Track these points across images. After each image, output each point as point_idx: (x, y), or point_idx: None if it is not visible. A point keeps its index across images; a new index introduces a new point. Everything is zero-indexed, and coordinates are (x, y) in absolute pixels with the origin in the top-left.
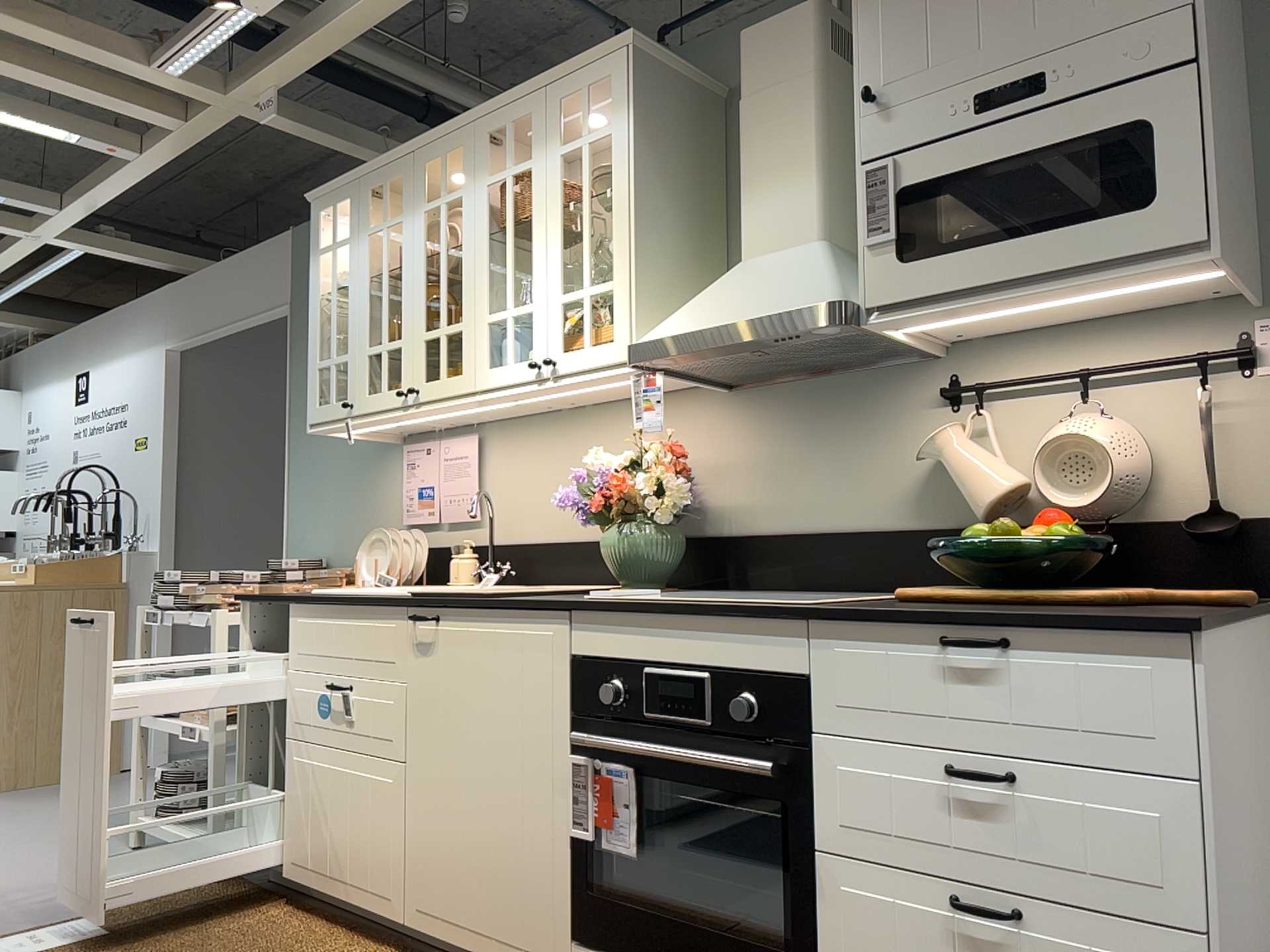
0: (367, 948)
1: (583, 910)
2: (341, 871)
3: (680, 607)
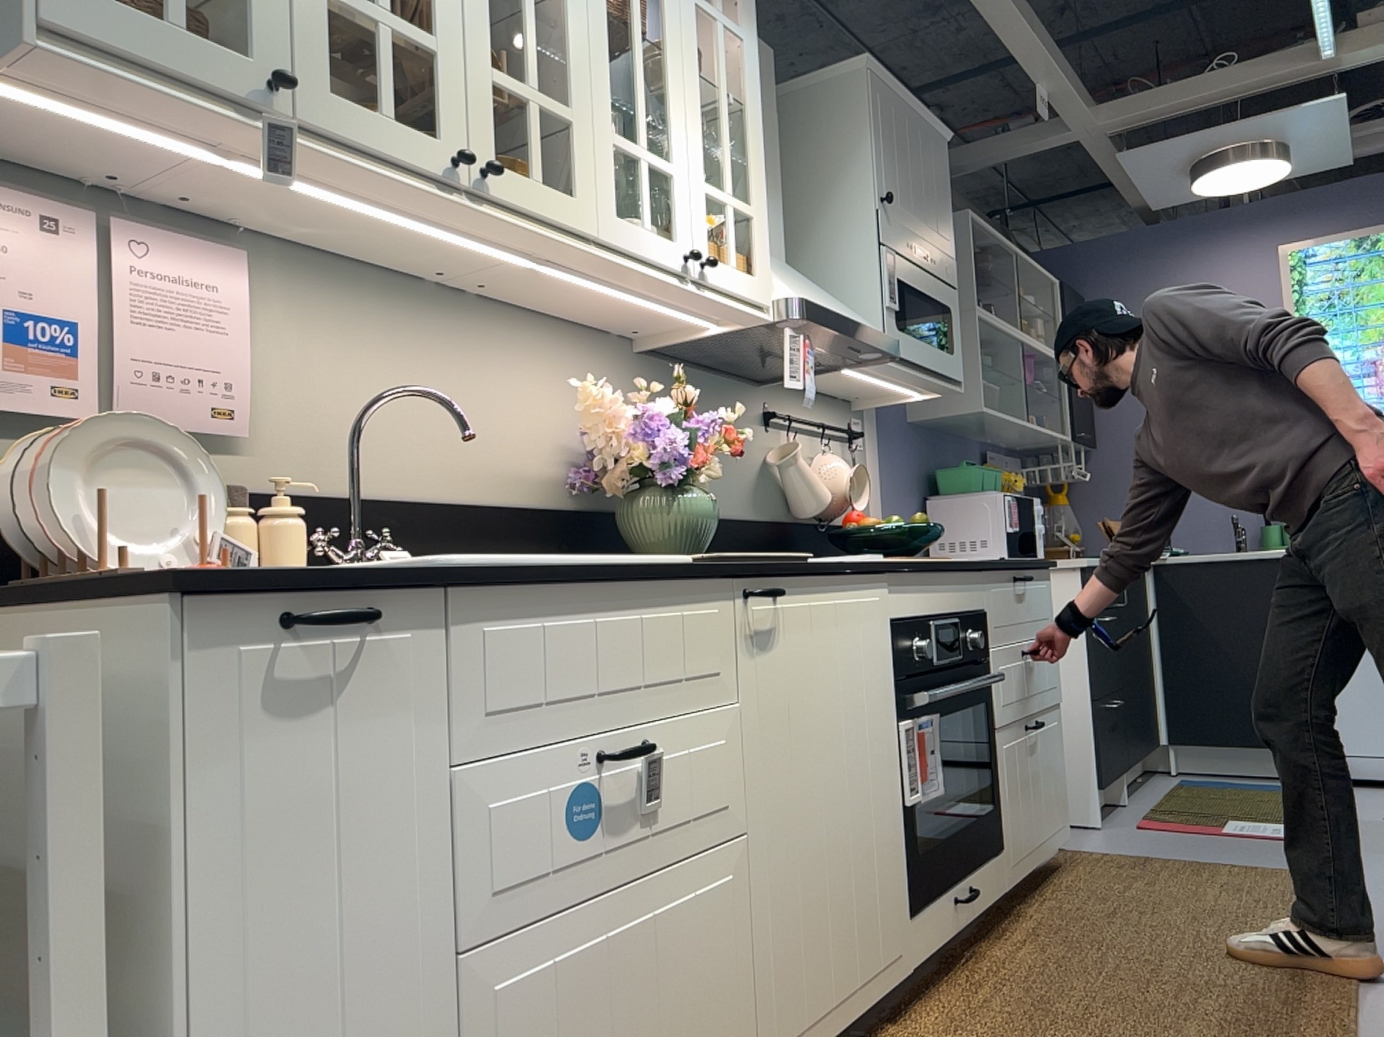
0: None
1: (915, 875)
2: None
3: (949, 563)
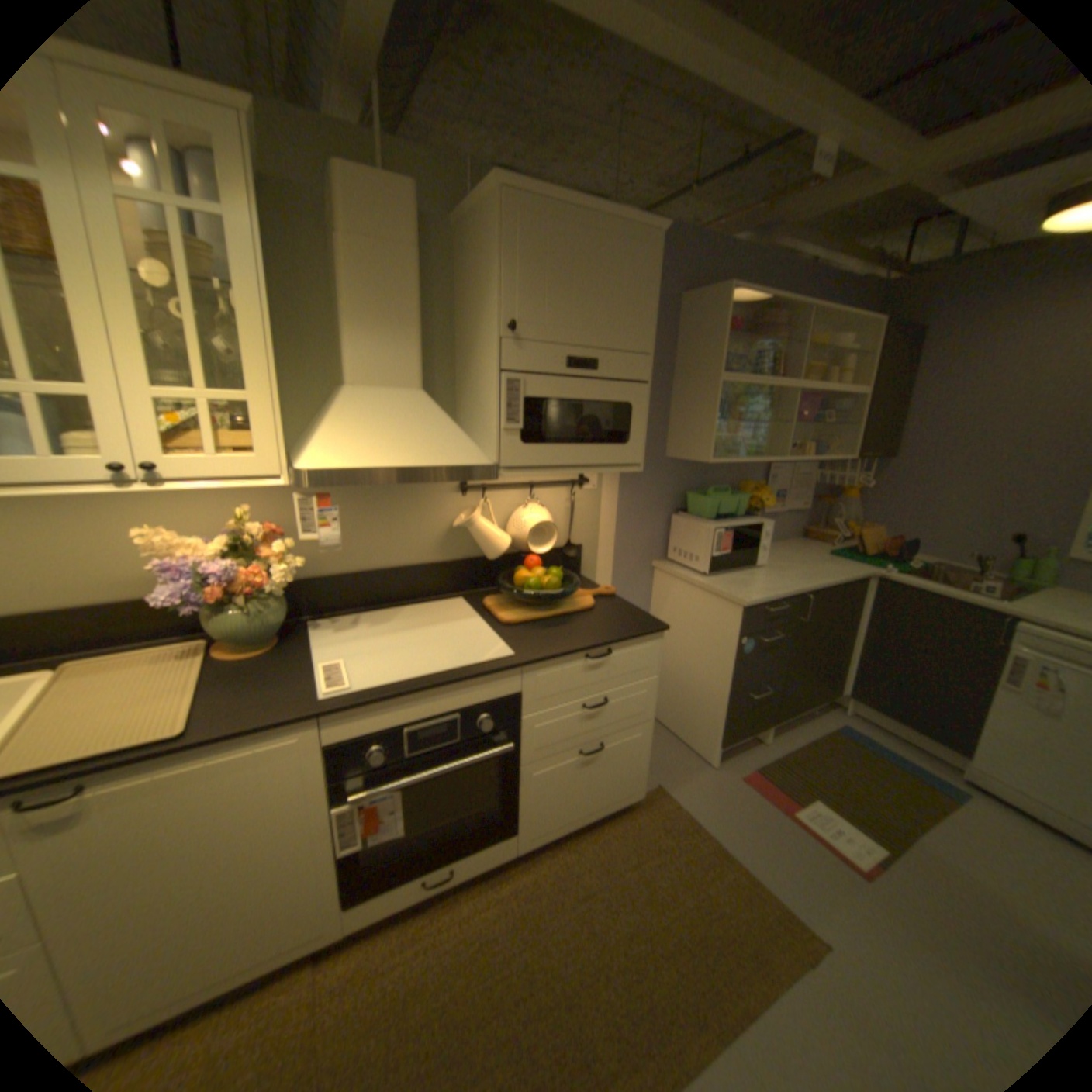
0: None
1: (350, 889)
2: None
3: (438, 684)
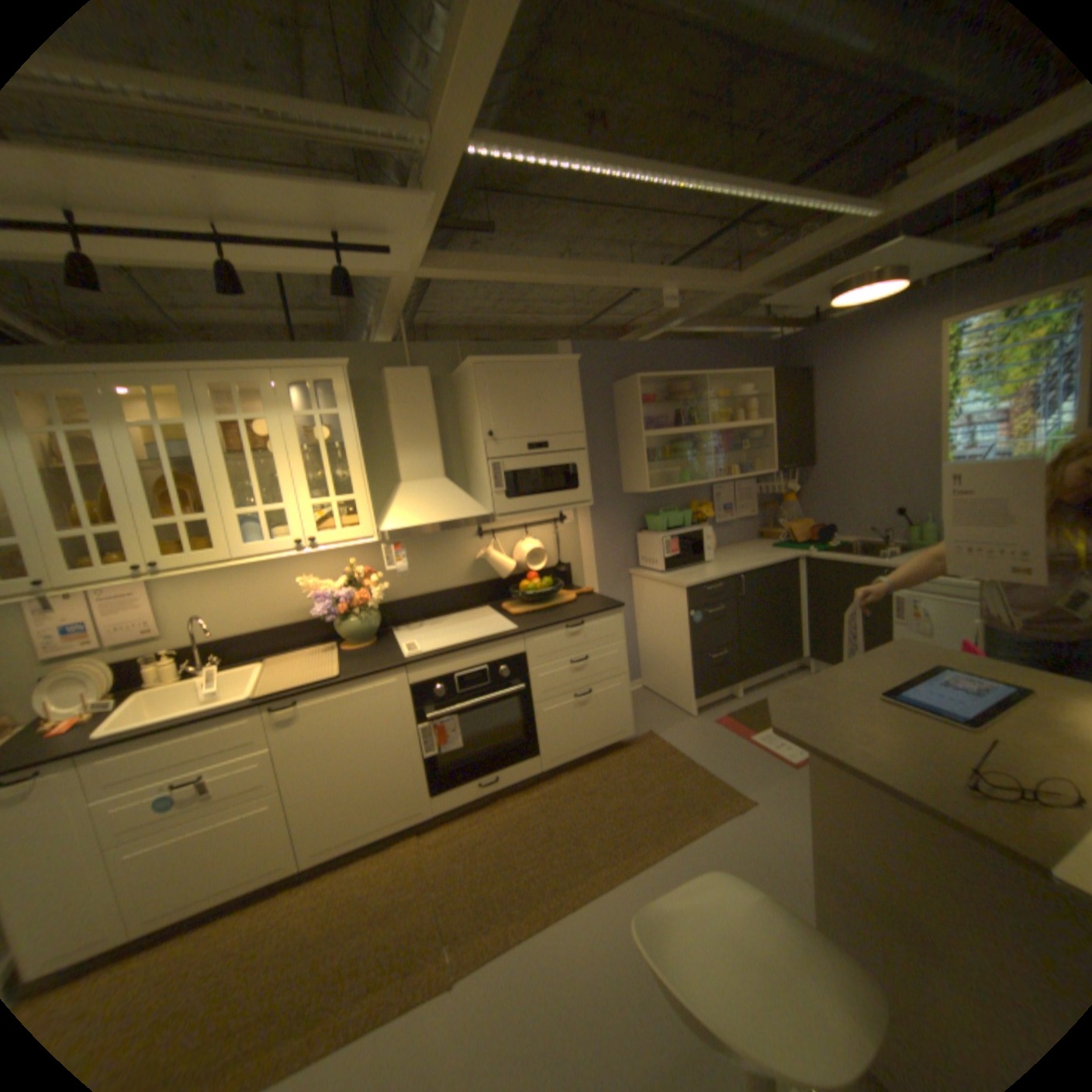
0: (266, 905)
1: (434, 782)
2: (220, 886)
3: (471, 645)
